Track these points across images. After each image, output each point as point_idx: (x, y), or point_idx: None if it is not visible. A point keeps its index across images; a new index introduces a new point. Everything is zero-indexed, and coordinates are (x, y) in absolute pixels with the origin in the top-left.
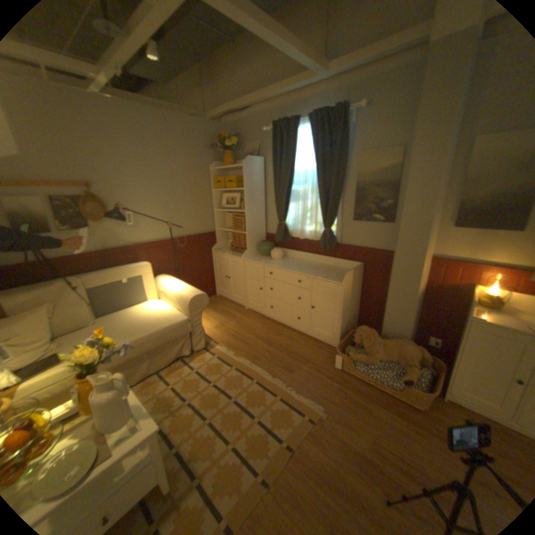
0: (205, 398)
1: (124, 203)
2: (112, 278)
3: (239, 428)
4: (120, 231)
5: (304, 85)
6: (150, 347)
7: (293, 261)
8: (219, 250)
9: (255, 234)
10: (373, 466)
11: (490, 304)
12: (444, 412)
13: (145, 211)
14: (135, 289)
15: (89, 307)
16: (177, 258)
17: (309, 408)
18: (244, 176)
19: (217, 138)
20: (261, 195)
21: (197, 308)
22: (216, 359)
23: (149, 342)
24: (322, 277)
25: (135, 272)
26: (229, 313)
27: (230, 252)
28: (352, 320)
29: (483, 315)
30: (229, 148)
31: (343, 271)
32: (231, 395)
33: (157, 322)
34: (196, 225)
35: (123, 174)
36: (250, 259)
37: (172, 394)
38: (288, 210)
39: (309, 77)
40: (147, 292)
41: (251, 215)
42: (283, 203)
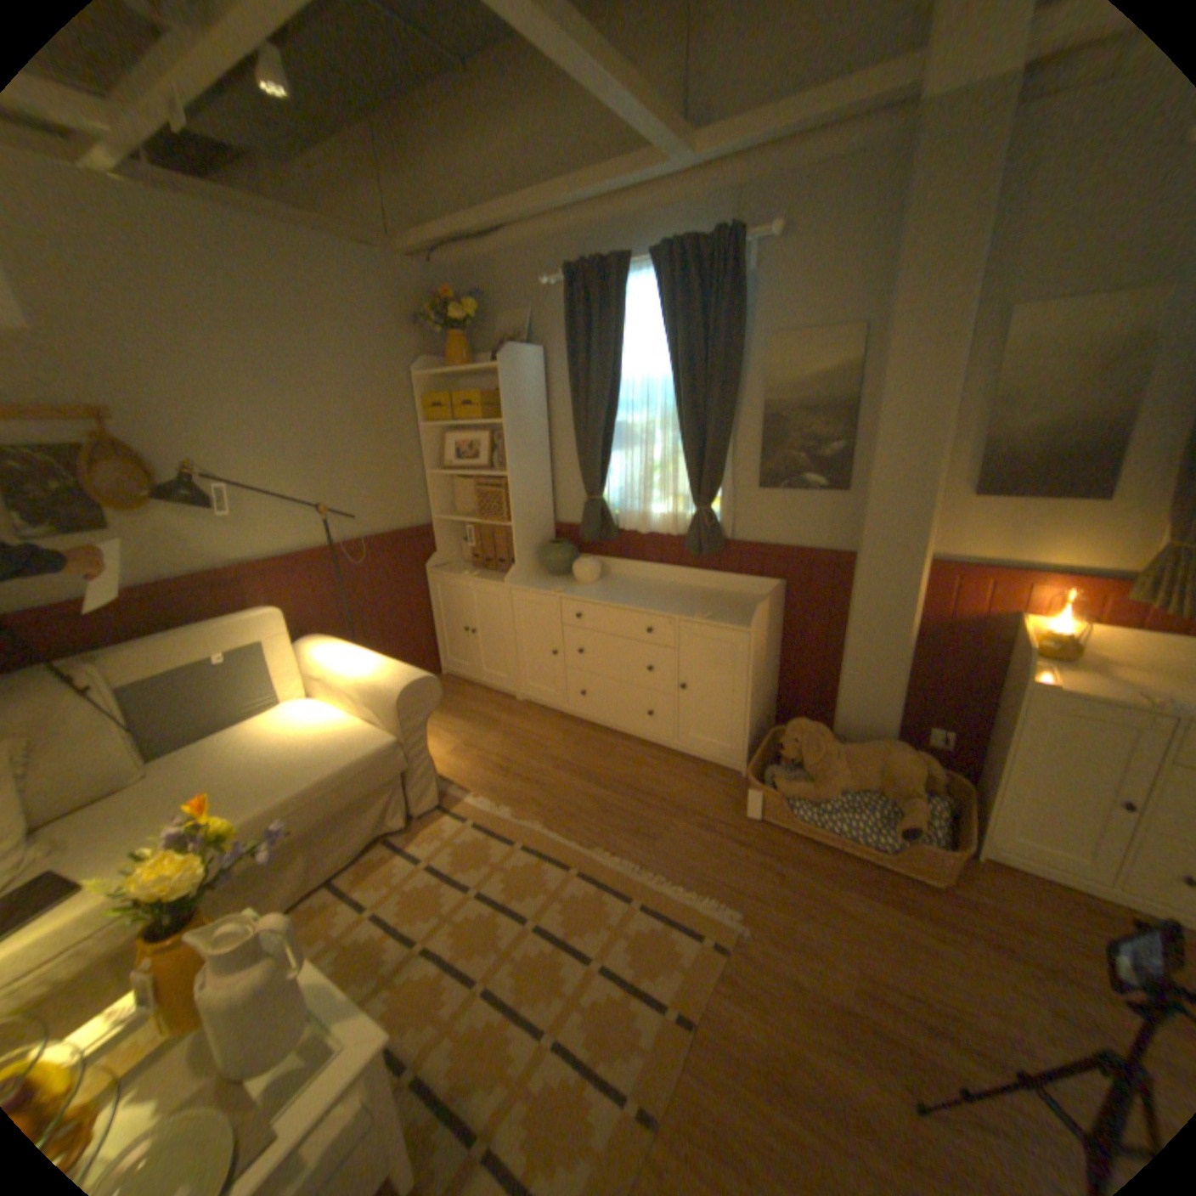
0: (461, 929)
1: (200, 461)
2: (187, 655)
3: (558, 991)
4: (192, 534)
5: (635, 183)
6: (307, 822)
7: (625, 584)
8: (443, 569)
9: (531, 526)
10: (870, 1030)
11: (1059, 652)
12: (984, 886)
13: (255, 480)
14: (250, 678)
15: (127, 736)
16: (343, 594)
17: (708, 918)
18: (499, 392)
19: (426, 300)
20: (541, 435)
21: (416, 714)
22: (470, 829)
23: (304, 810)
24: (702, 618)
25: (246, 636)
26: (481, 715)
27: (471, 572)
28: (767, 707)
29: (1051, 676)
30: (458, 325)
31: (743, 600)
32: (524, 915)
33: (320, 758)
34: (385, 512)
35: (194, 387)
36: (525, 585)
37: (375, 932)
38: (609, 470)
39: (648, 165)
40: (281, 683)
41: (521, 483)
42: (597, 454)
